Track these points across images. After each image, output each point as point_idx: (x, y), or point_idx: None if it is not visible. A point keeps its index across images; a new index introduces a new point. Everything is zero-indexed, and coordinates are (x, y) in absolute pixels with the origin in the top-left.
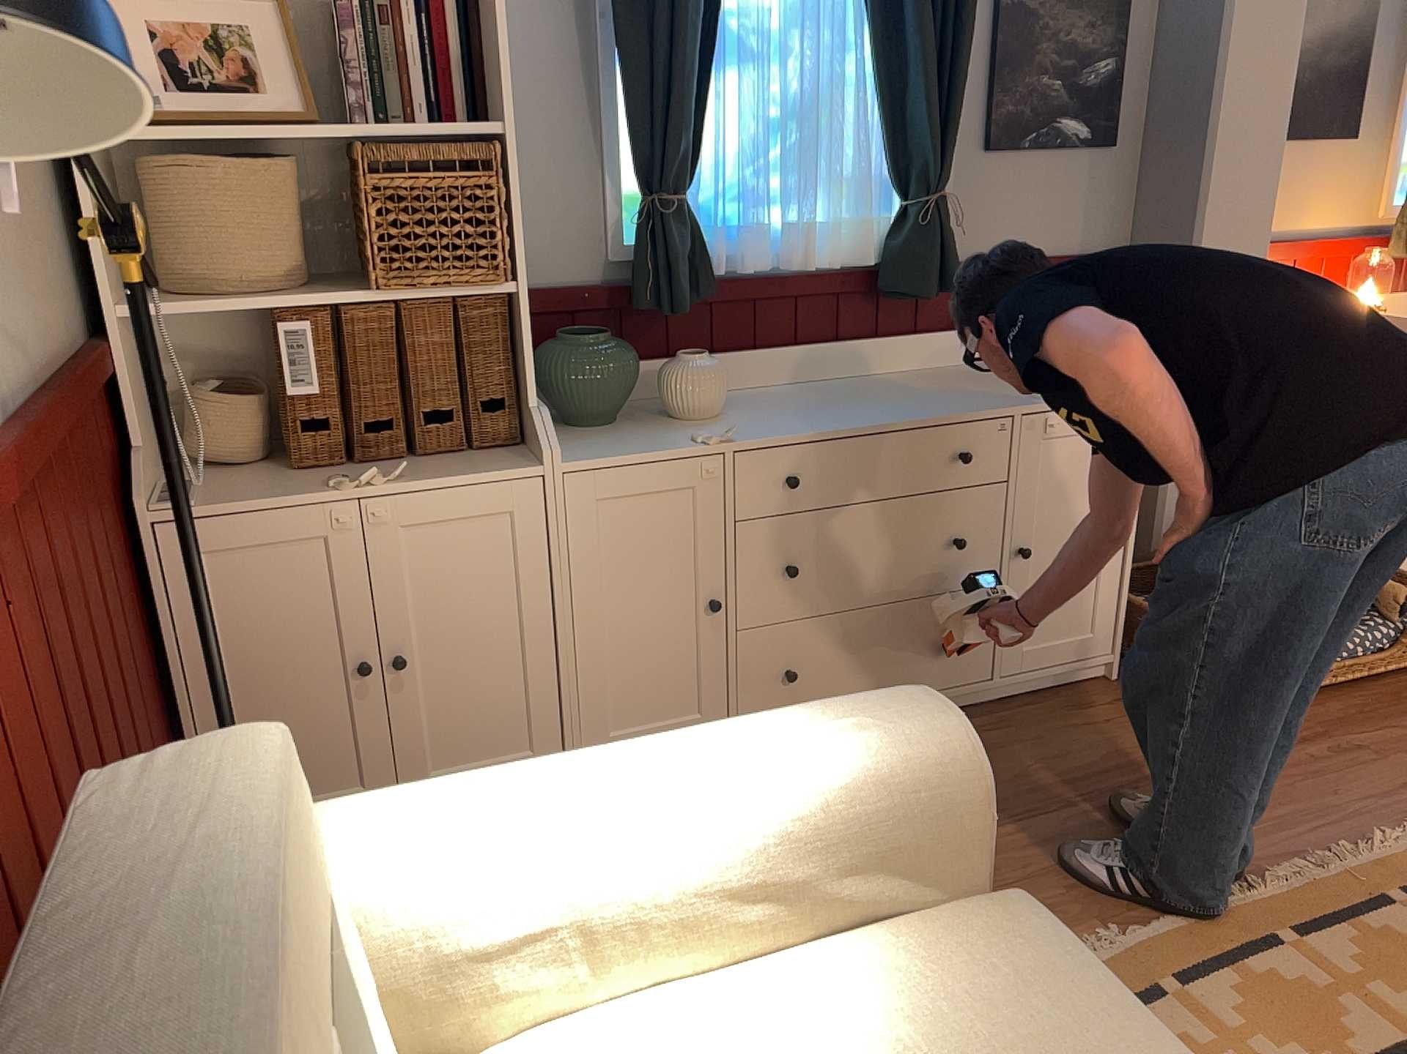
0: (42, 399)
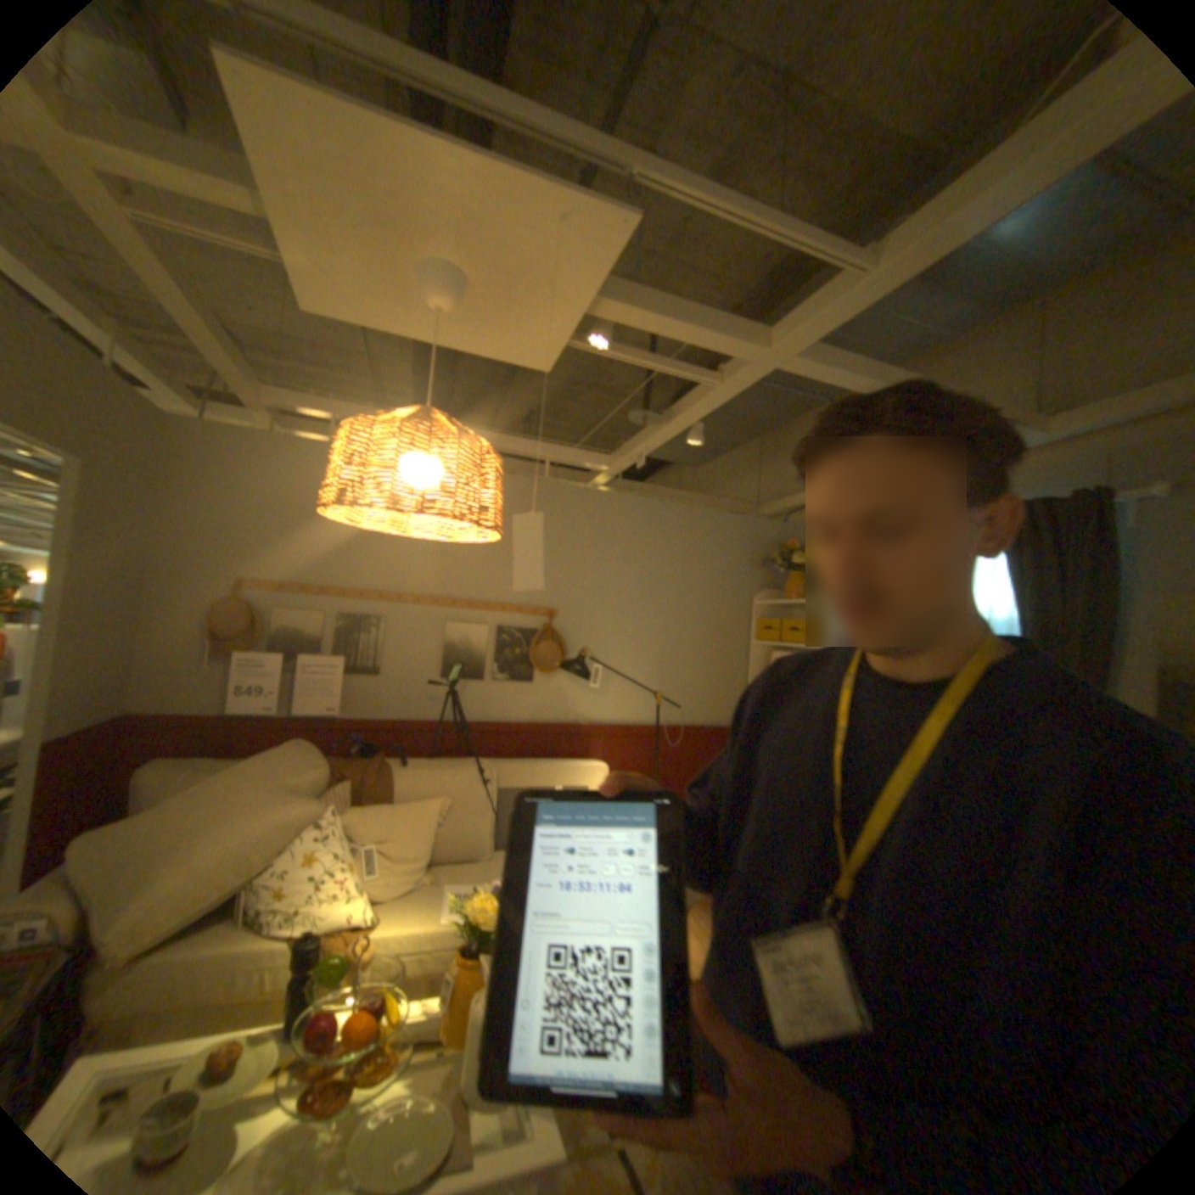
0: (683, 726)
